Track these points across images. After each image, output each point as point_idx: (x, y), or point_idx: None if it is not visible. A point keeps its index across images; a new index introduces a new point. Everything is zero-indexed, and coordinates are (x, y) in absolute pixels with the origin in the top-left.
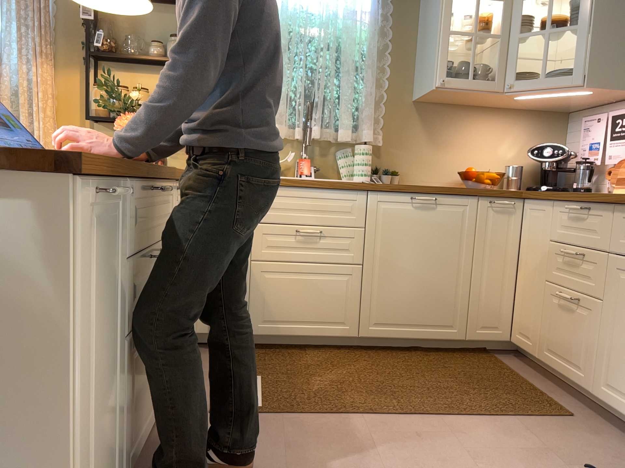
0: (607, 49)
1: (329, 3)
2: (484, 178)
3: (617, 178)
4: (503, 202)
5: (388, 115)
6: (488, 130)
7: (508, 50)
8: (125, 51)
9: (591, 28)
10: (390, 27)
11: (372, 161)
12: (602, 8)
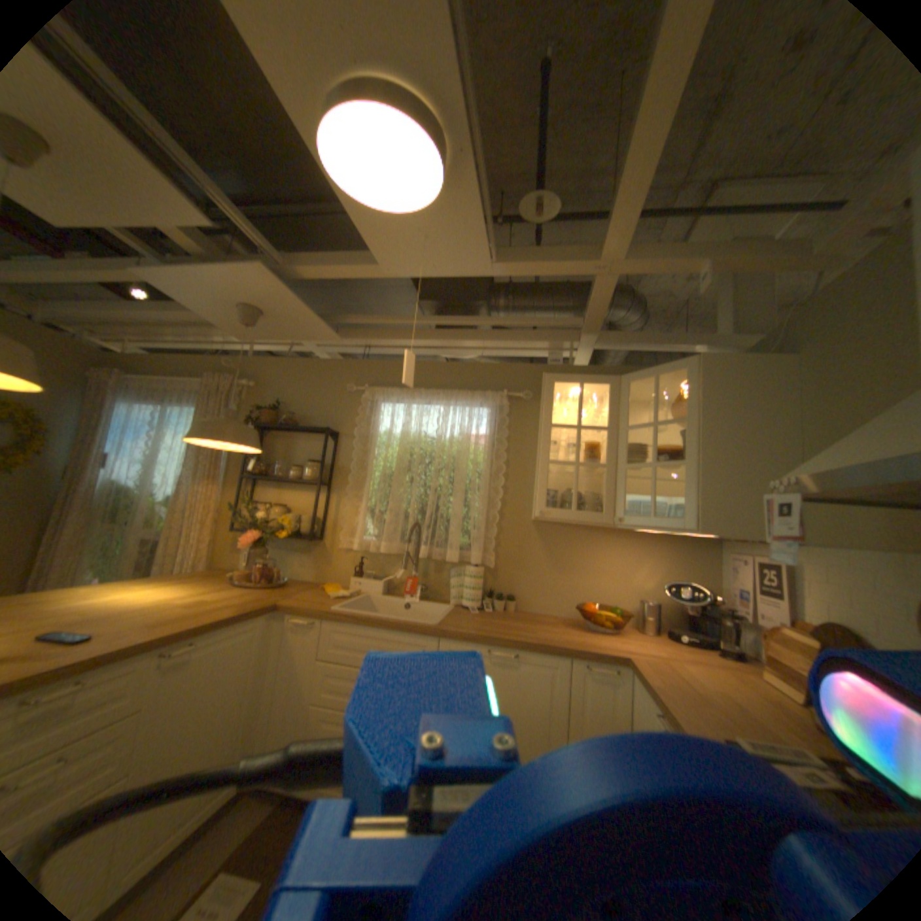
0: (724, 491)
1: (449, 430)
2: (601, 622)
3: (769, 656)
4: (602, 673)
5: (505, 536)
6: (620, 557)
7: (617, 481)
8: (277, 471)
9: (701, 467)
10: (509, 450)
11: (488, 583)
12: (711, 444)
